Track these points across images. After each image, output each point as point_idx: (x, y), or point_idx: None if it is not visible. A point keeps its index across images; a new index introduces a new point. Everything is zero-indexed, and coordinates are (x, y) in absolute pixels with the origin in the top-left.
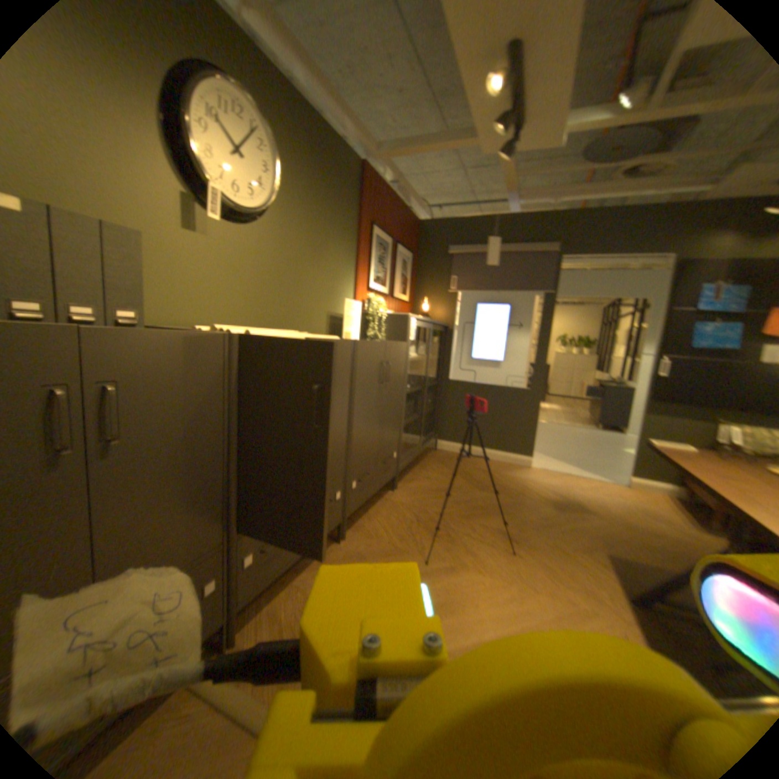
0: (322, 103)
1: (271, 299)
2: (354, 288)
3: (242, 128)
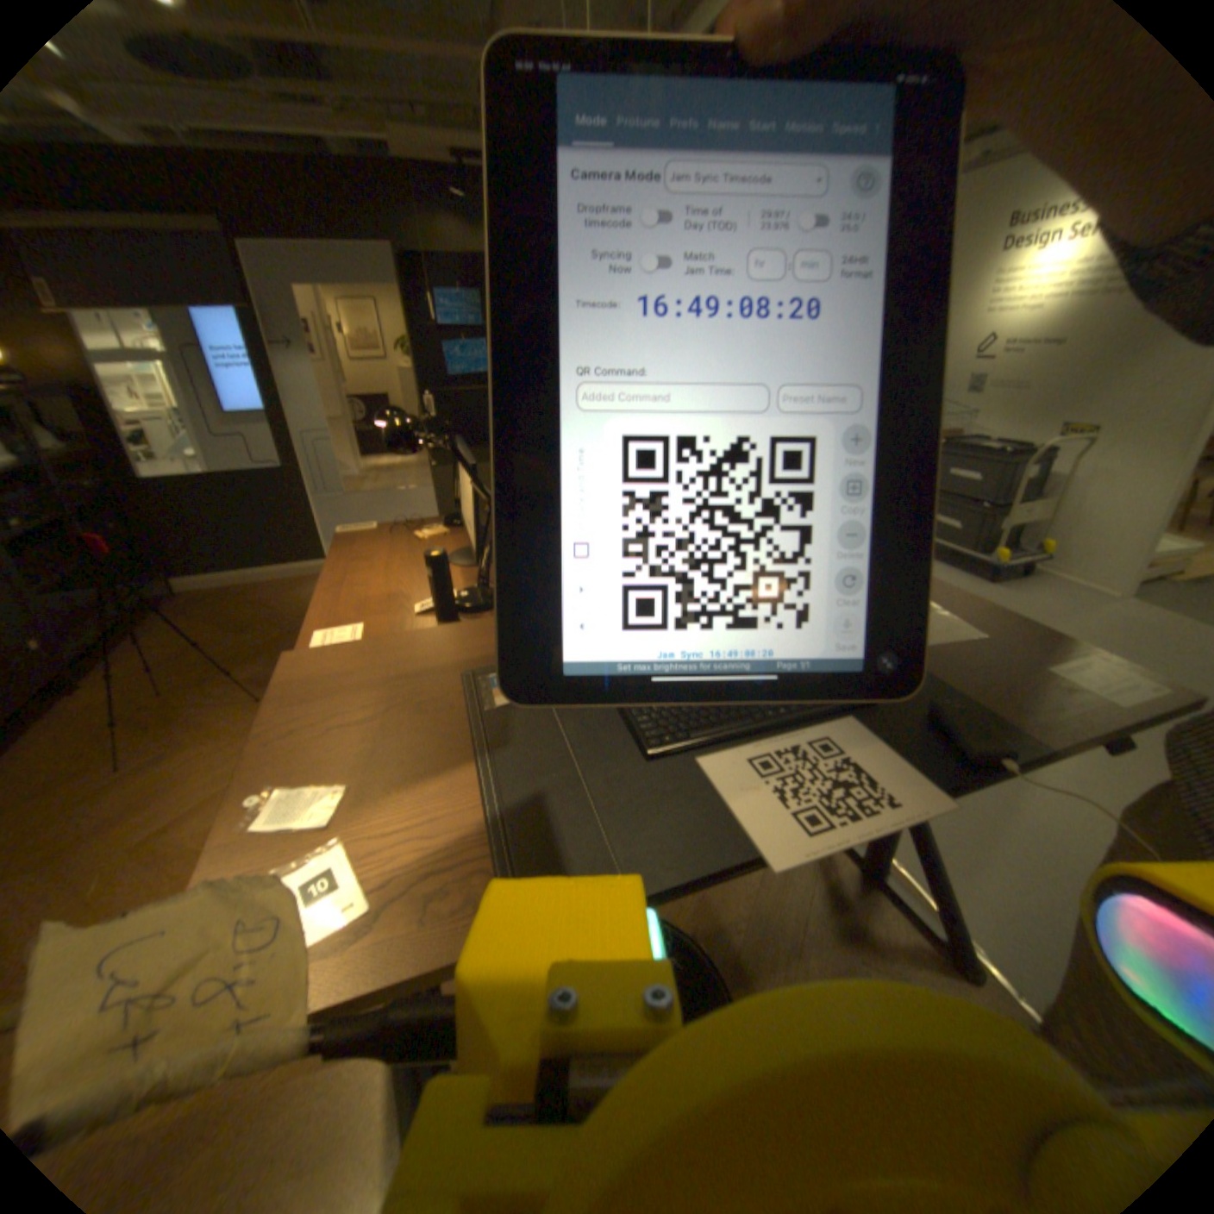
0: None
1: None
2: None
3: None
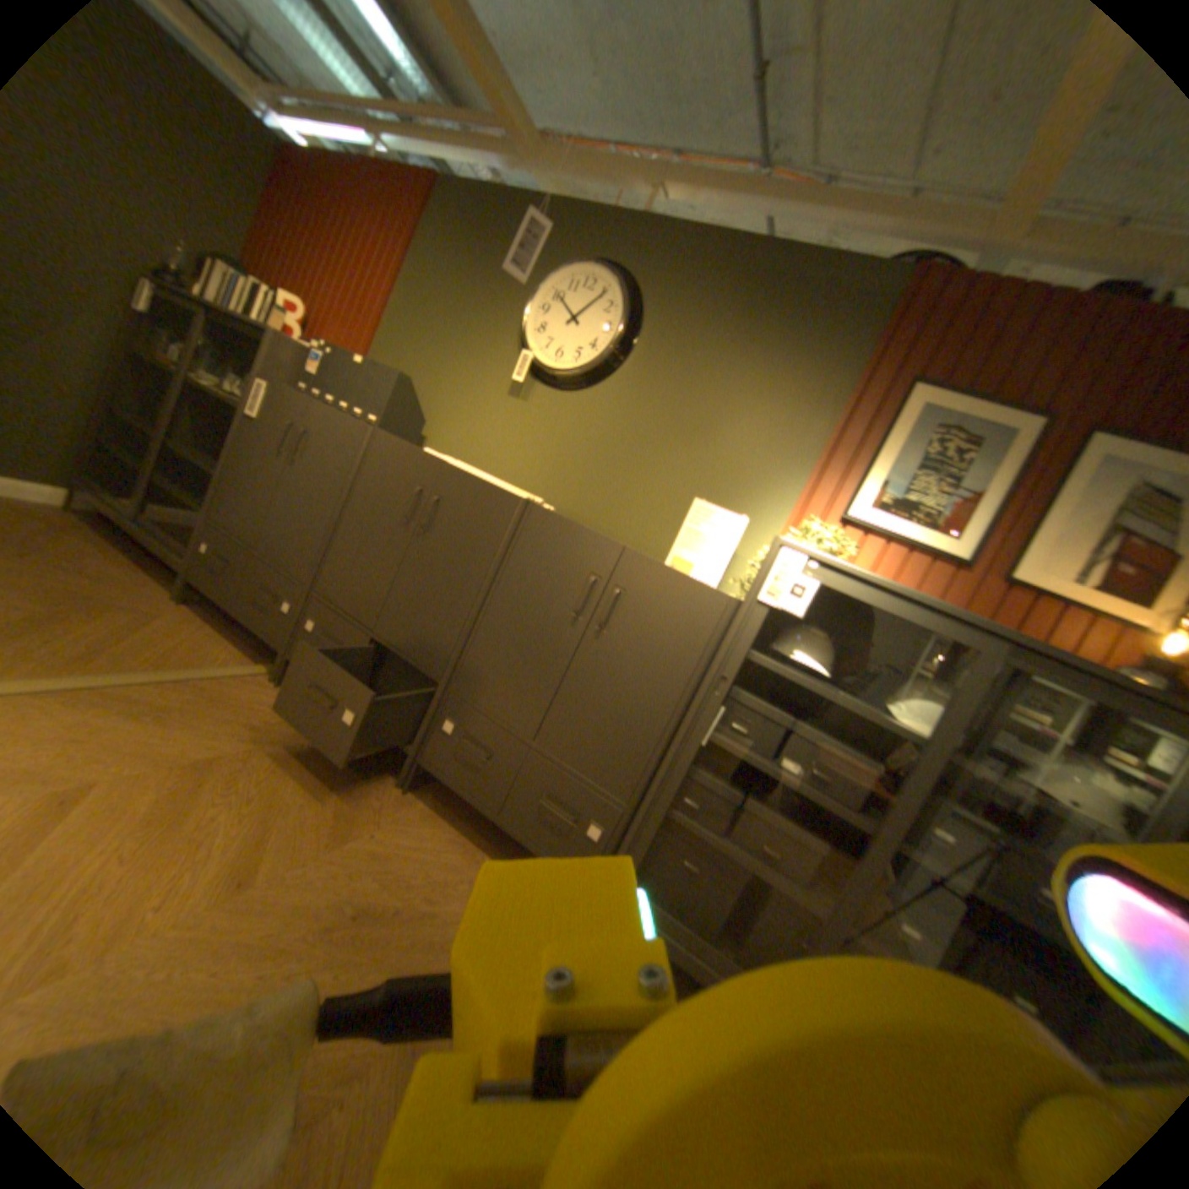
0: (808, 221)
1: (575, 474)
2: (789, 506)
3: (587, 298)
